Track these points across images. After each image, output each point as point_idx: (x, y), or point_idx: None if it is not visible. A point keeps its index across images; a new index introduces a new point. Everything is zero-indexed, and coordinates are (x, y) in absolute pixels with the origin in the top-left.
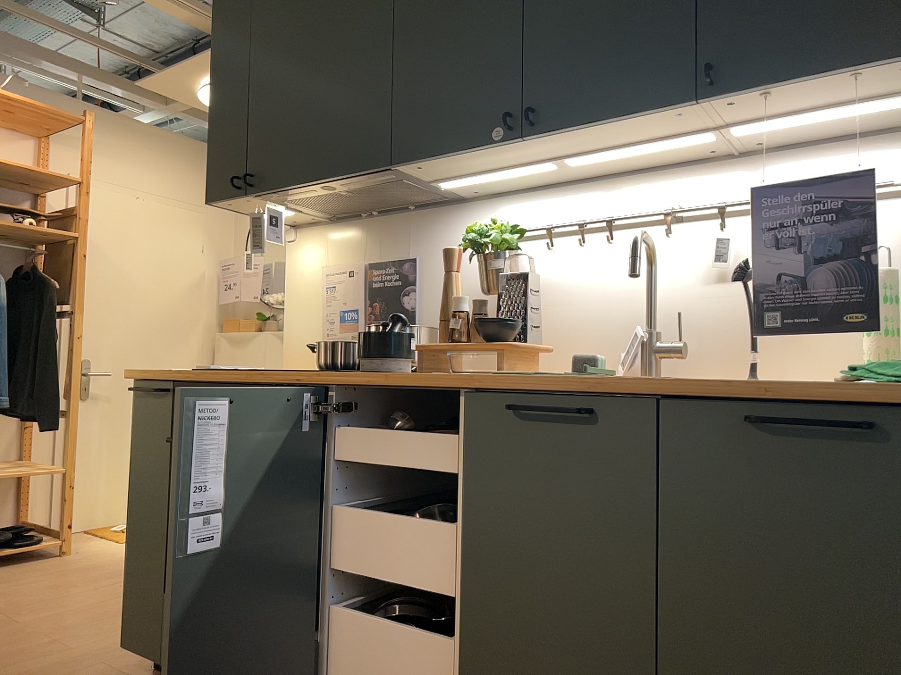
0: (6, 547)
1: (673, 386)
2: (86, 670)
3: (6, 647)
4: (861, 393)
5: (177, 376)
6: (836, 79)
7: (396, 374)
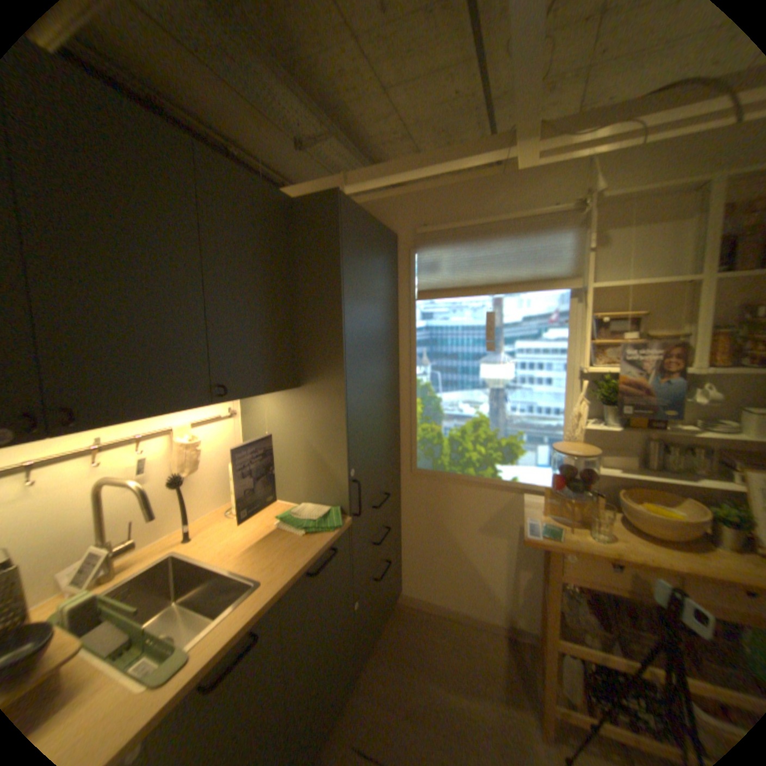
0: None
1: (289, 585)
2: None
3: None
4: (327, 540)
5: None
6: (261, 394)
7: None
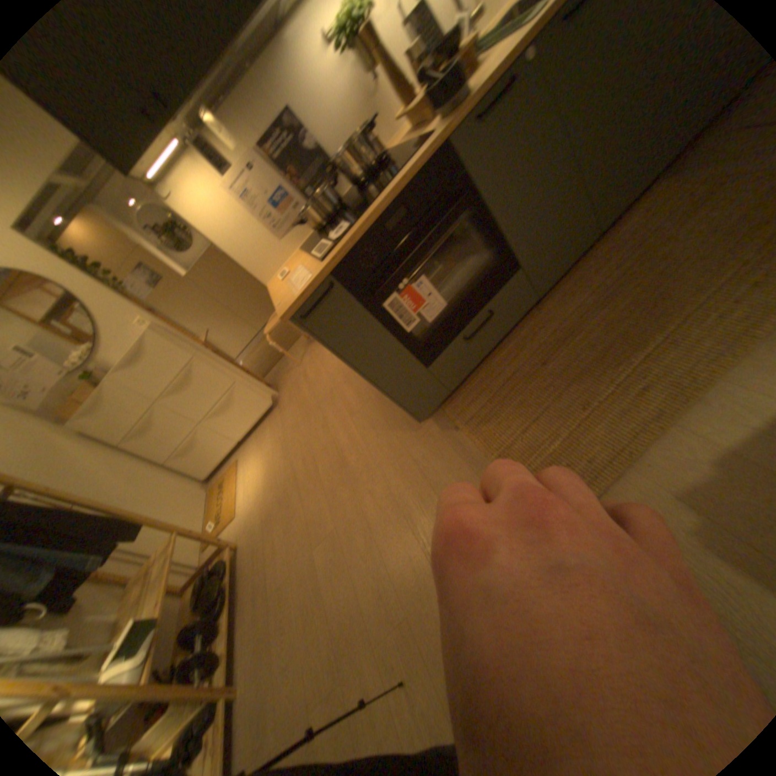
0: (219, 579)
1: None
2: (412, 453)
3: (366, 516)
4: None
5: (325, 268)
6: None
7: (472, 86)
